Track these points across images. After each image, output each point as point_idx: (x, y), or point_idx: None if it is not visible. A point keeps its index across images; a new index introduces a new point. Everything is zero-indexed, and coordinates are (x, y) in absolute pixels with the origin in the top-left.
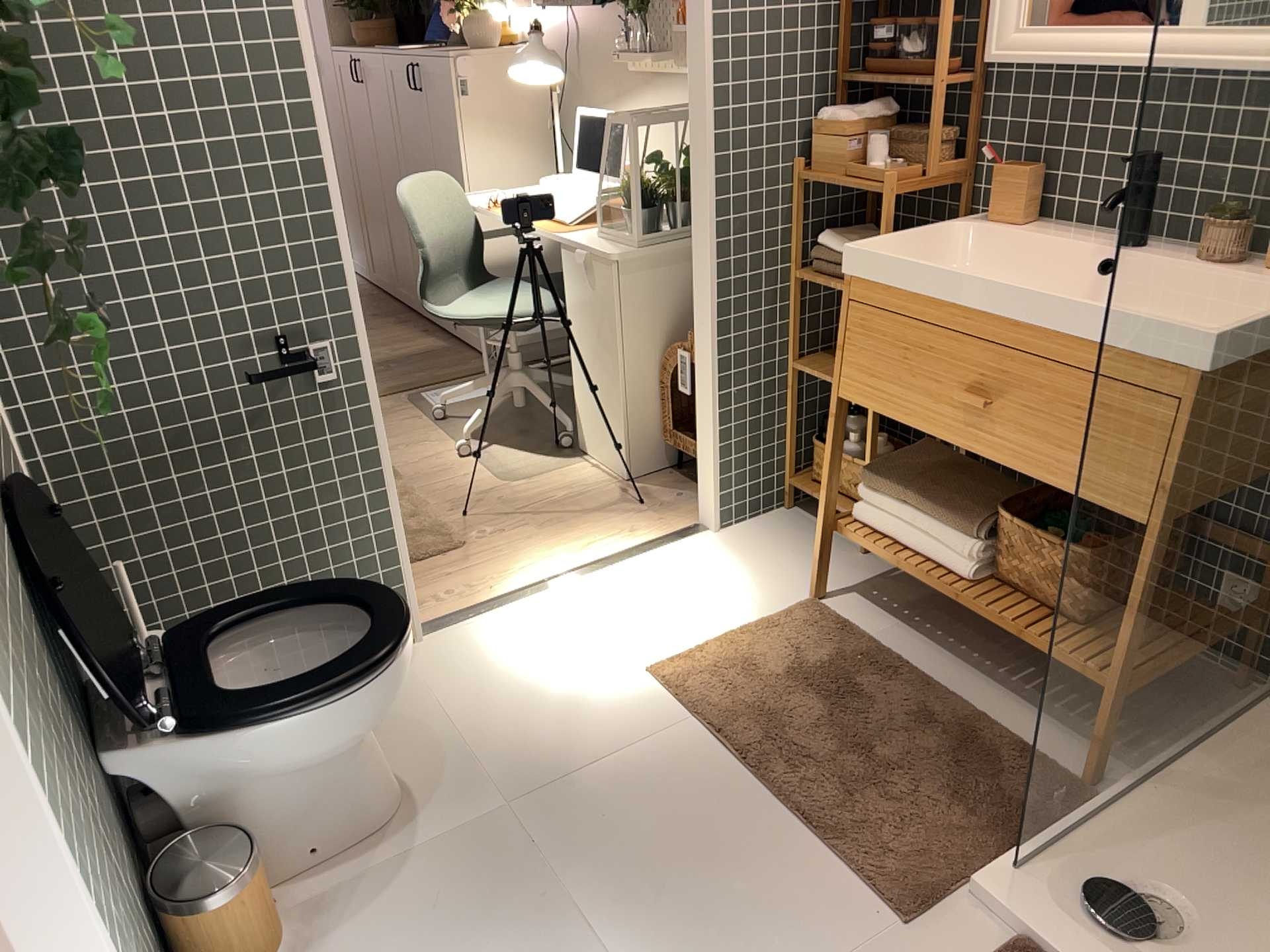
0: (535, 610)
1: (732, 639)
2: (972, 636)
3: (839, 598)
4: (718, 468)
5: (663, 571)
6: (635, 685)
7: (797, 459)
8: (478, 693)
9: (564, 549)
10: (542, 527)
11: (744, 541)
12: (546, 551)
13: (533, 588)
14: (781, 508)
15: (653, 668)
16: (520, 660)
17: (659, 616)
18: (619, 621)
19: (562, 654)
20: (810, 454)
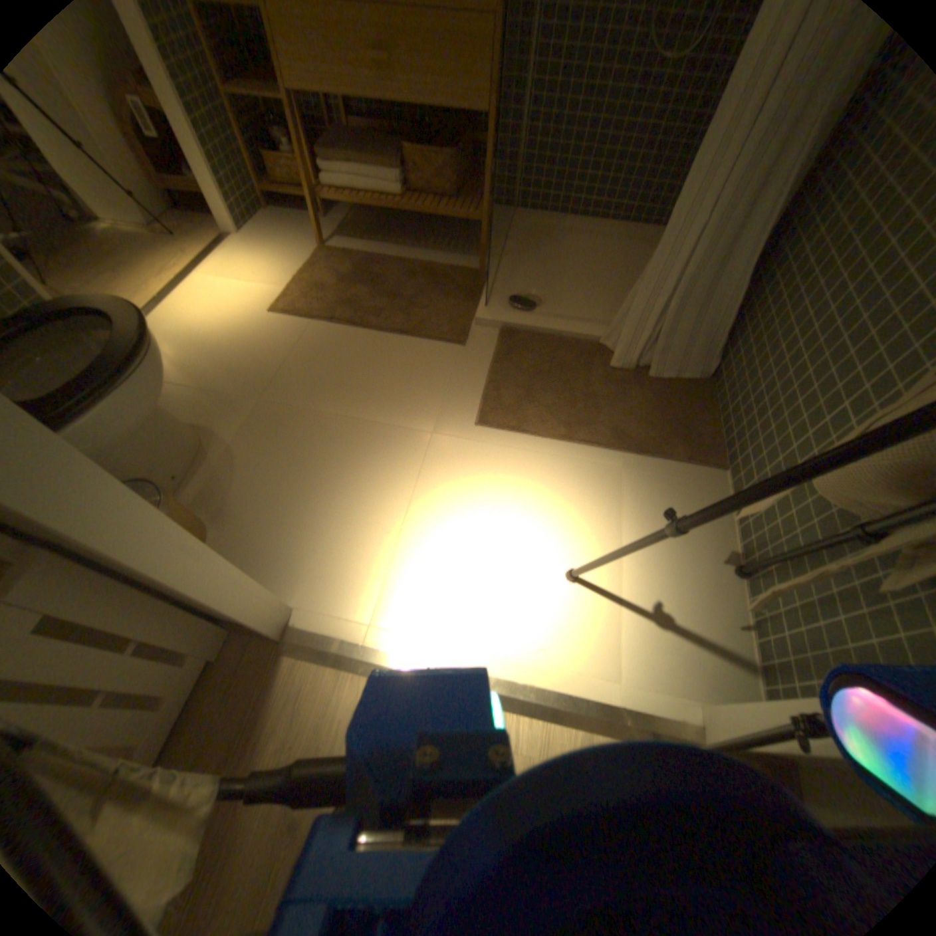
0: (165, 309)
1: (295, 277)
2: (399, 234)
3: (330, 238)
4: (216, 182)
5: (224, 261)
6: (264, 318)
7: (255, 168)
8: (176, 363)
9: (147, 273)
10: (116, 266)
11: (256, 230)
12: (136, 279)
13: (151, 299)
14: (261, 207)
15: (266, 307)
16: (184, 336)
17: (244, 283)
18: (224, 295)
19: (207, 323)
20: (259, 163)
